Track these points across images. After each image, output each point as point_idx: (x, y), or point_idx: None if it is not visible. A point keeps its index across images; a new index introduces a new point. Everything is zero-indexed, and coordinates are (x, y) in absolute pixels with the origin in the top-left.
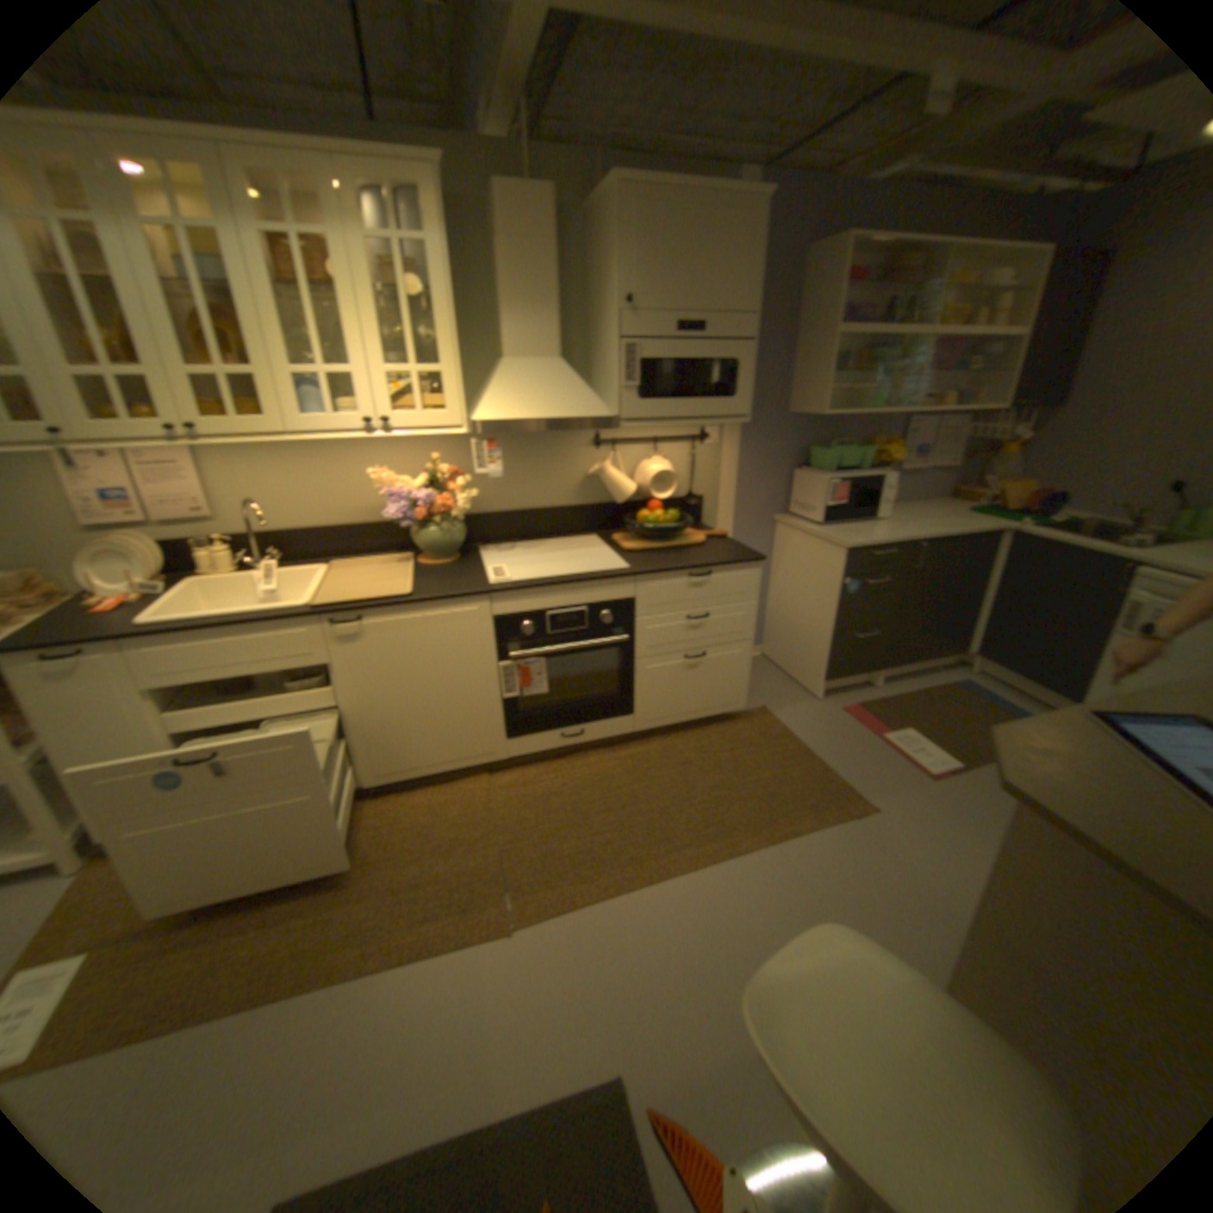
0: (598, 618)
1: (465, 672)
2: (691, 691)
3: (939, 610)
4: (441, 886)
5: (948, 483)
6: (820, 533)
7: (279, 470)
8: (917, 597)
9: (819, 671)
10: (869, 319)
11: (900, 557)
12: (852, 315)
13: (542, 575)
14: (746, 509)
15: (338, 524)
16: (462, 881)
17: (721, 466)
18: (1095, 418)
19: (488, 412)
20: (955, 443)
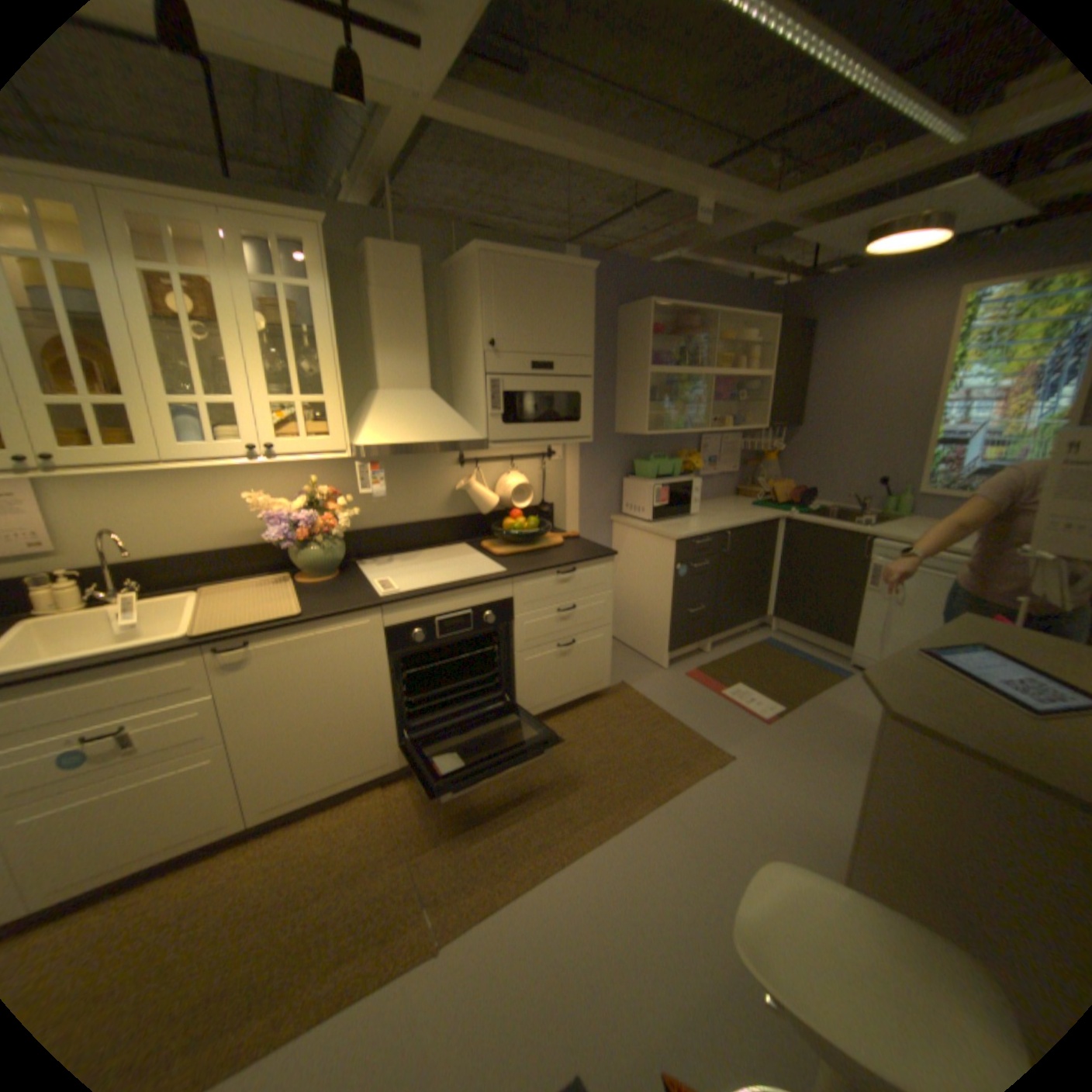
0: (480, 619)
1: (355, 686)
2: (564, 676)
3: (743, 584)
4: (350, 920)
5: (731, 484)
6: (650, 530)
7: (136, 499)
8: (727, 575)
9: (662, 645)
10: (668, 363)
11: (712, 544)
12: (655, 359)
13: (427, 584)
14: (587, 513)
15: (203, 550)
16: (372, 909)
17: (565, 478)
18: (822, 435)
19: (370, 438)
20: (733, 454)
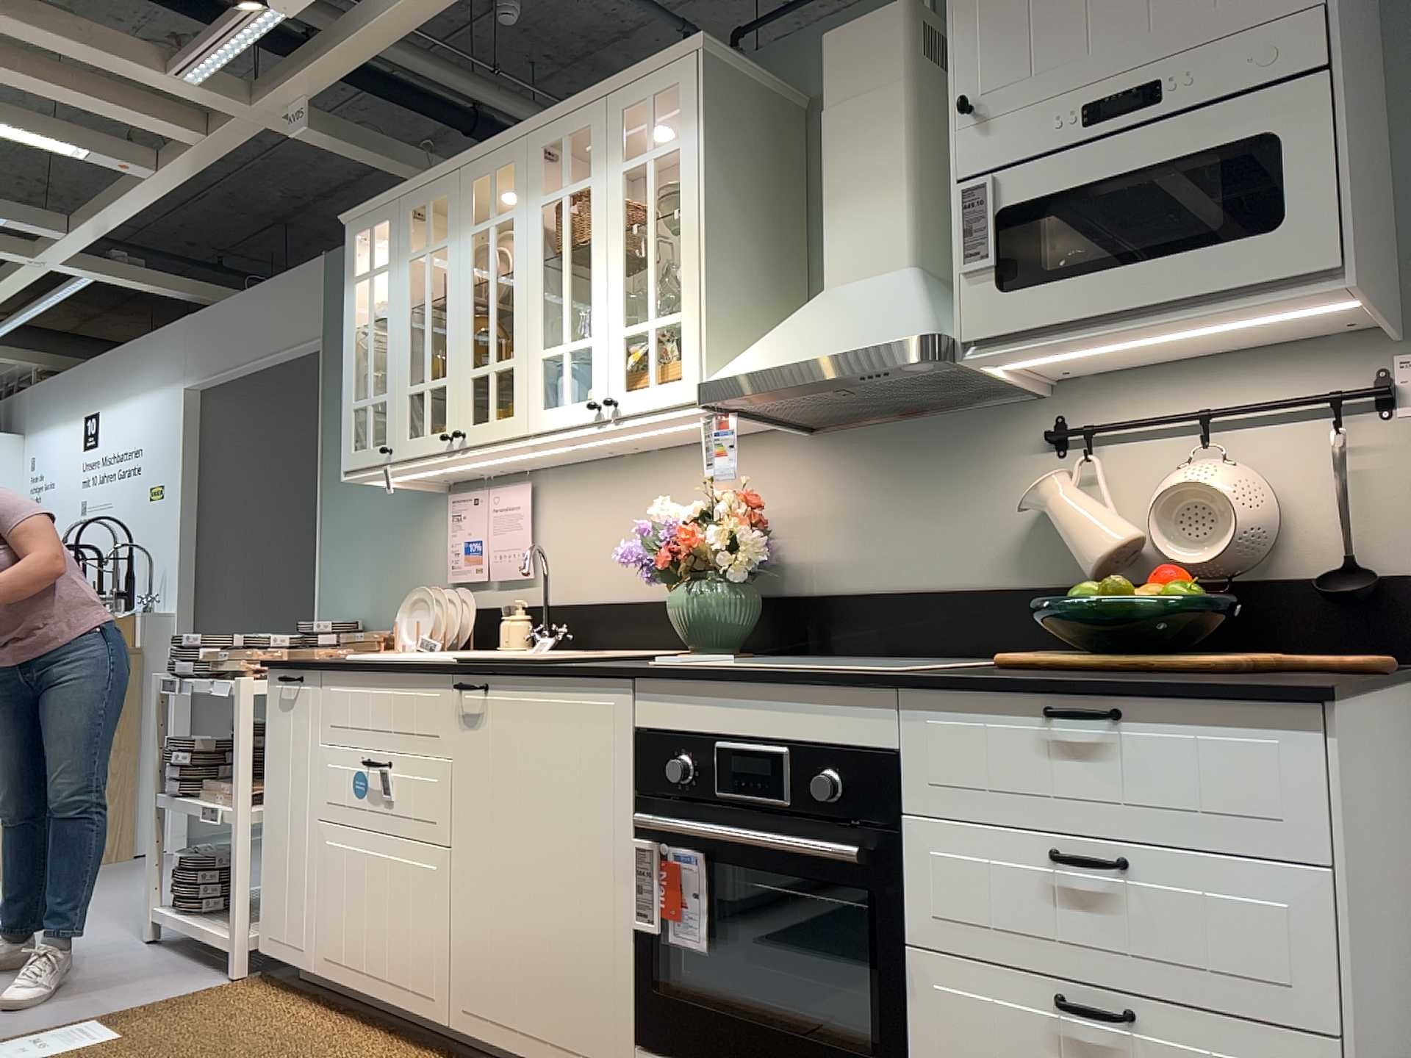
0: (811, 786)
1: (583, 837)
2: None
3: None
4: None
5: None
6: None
7: (595, 517)
8: None
9: None
10: None
11: None
12: None
13: (744, 667)
14: None
15: (637, 599)
16: None
17: None
18: None
19: (725, 368)
20: None
